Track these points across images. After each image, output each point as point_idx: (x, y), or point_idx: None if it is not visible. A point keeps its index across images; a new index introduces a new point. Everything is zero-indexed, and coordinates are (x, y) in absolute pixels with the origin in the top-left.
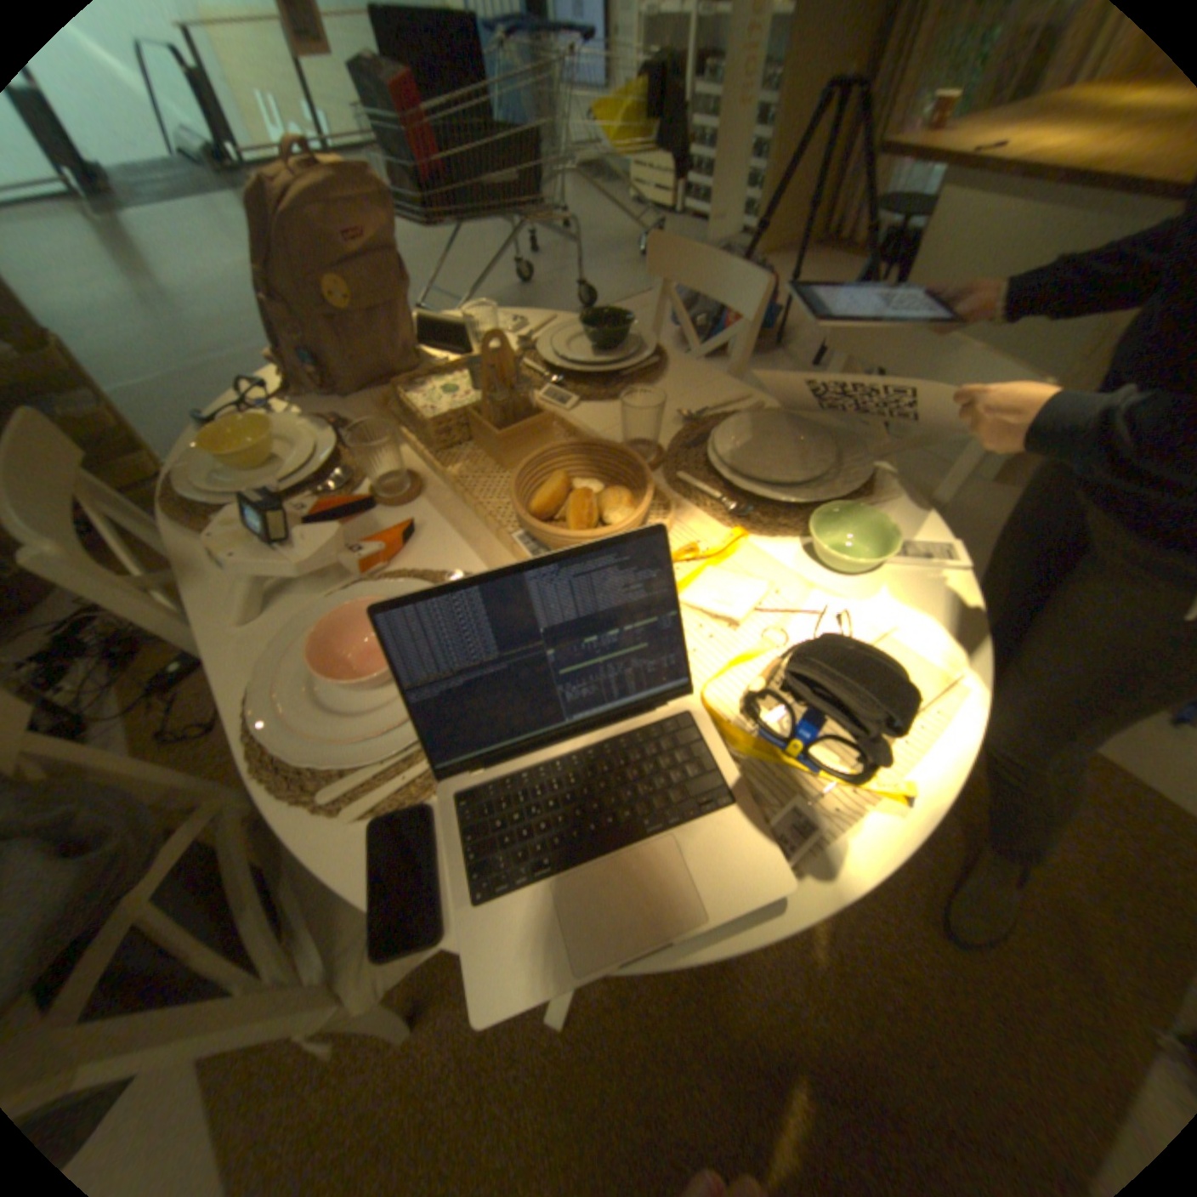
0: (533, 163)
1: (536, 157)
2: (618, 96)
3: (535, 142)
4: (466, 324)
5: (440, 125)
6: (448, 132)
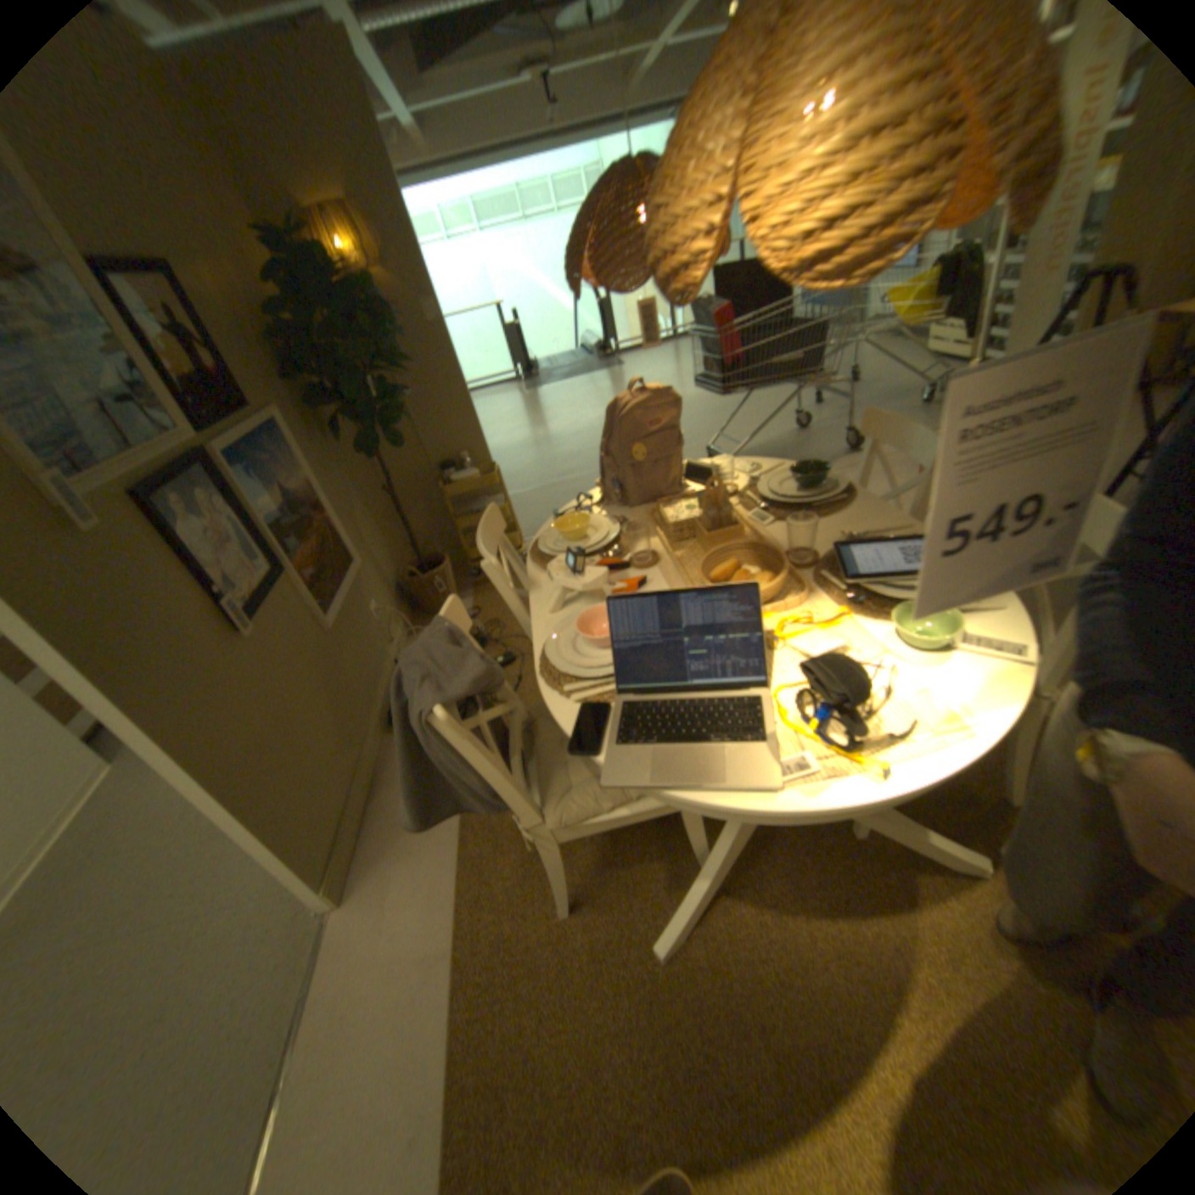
0: (816, 344)
1: (819, 340)
2: (911, 281)
3: (821, 329)
4: (710, 470)
5: (748, 326)
6: (751, 332)
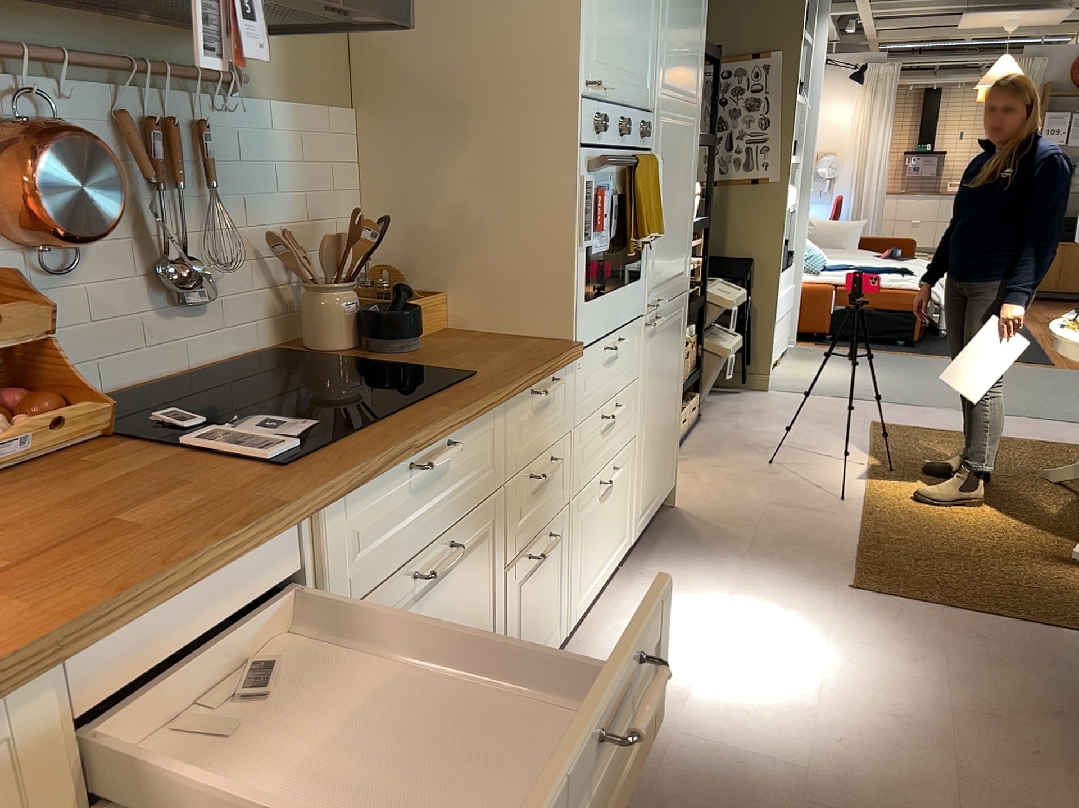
0: None
1: None
2: None
3: None
4: None
5: None
6: None
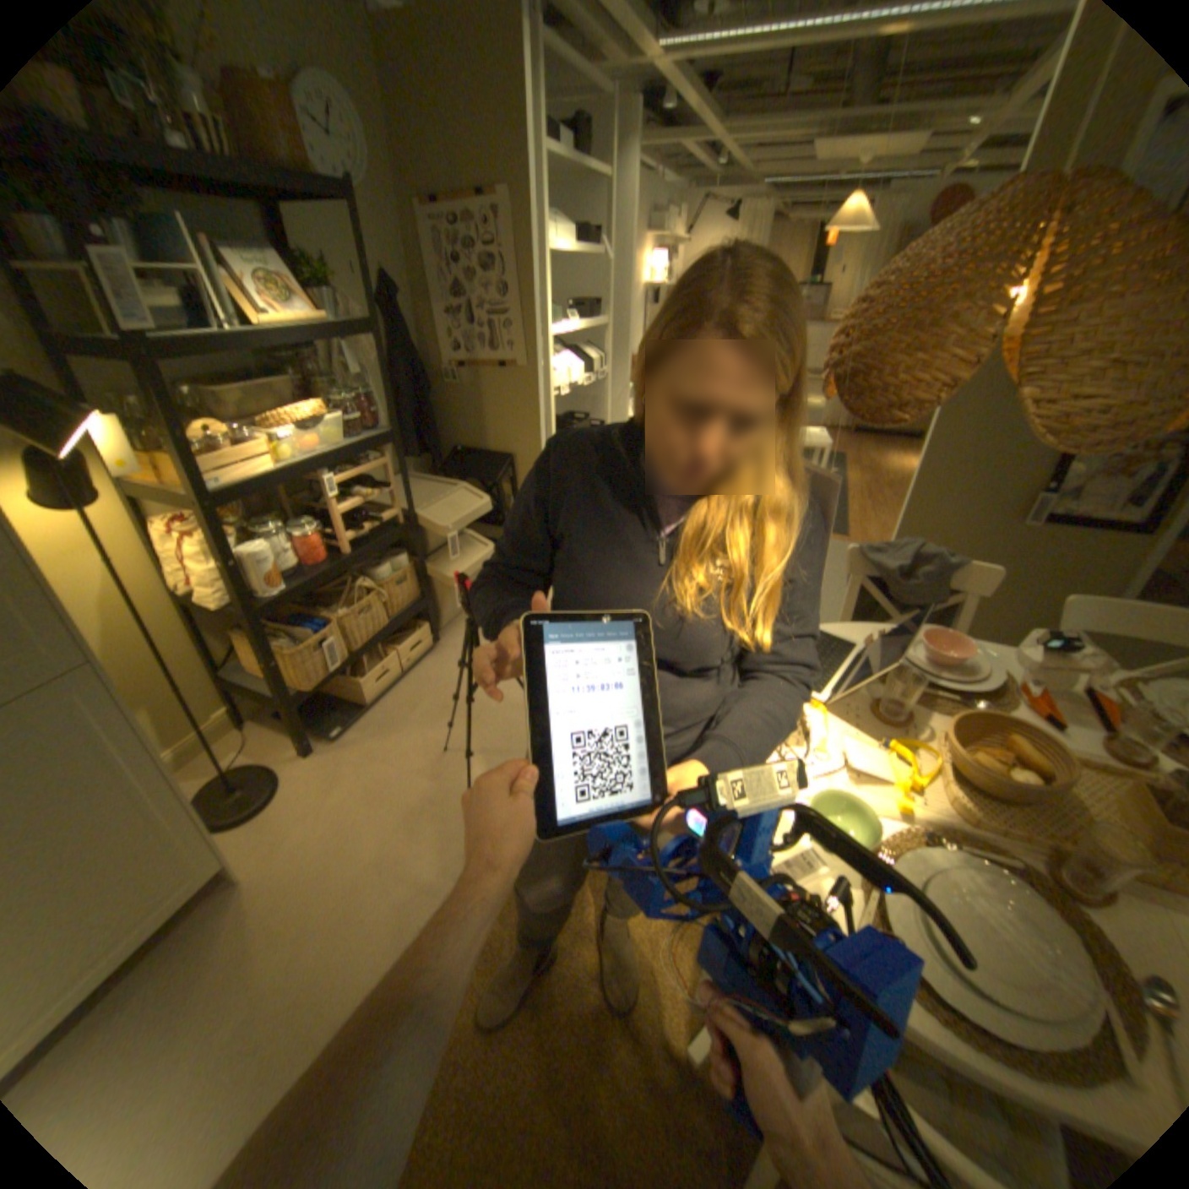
0: None
1: None
2: None
3: None
4: None
5: None
6: None
